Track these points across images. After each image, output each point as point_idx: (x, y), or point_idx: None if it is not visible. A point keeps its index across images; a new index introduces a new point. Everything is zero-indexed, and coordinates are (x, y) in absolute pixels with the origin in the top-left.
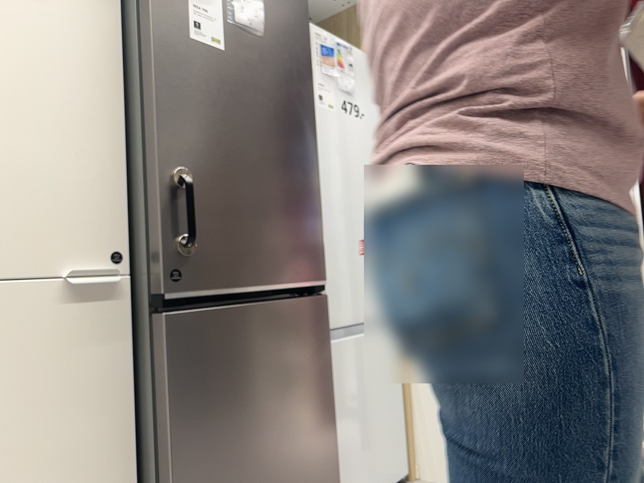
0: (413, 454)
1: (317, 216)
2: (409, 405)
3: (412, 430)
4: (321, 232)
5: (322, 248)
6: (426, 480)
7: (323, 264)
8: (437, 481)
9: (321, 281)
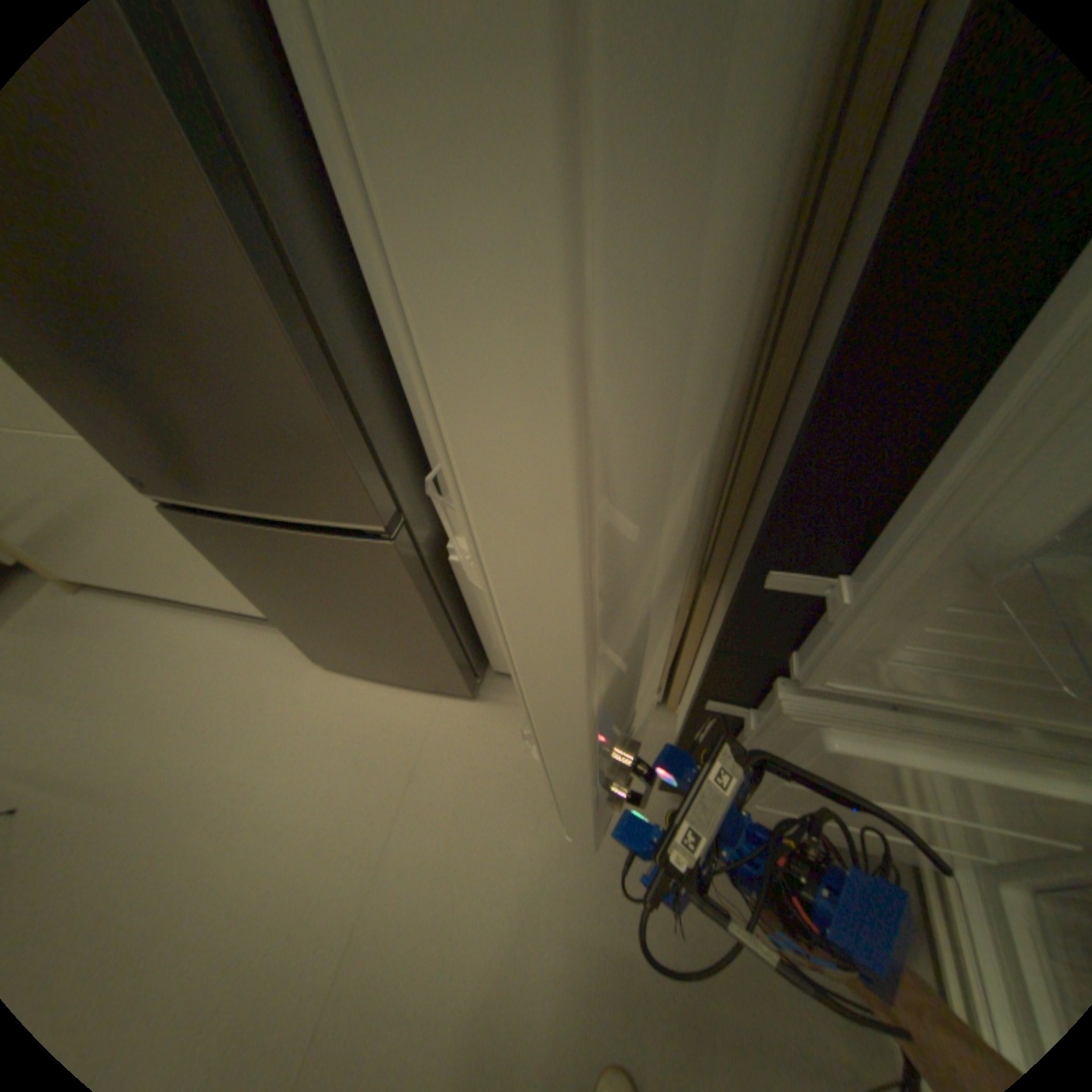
0: (673, 696)
1: (319, 435)
2: (683, 667)
3: (678, 682)
4: (341, 460)
5: (353, 483)
6: (672, 724)
7: (364, 504)
8: (673, 740)
9: (368, 524)
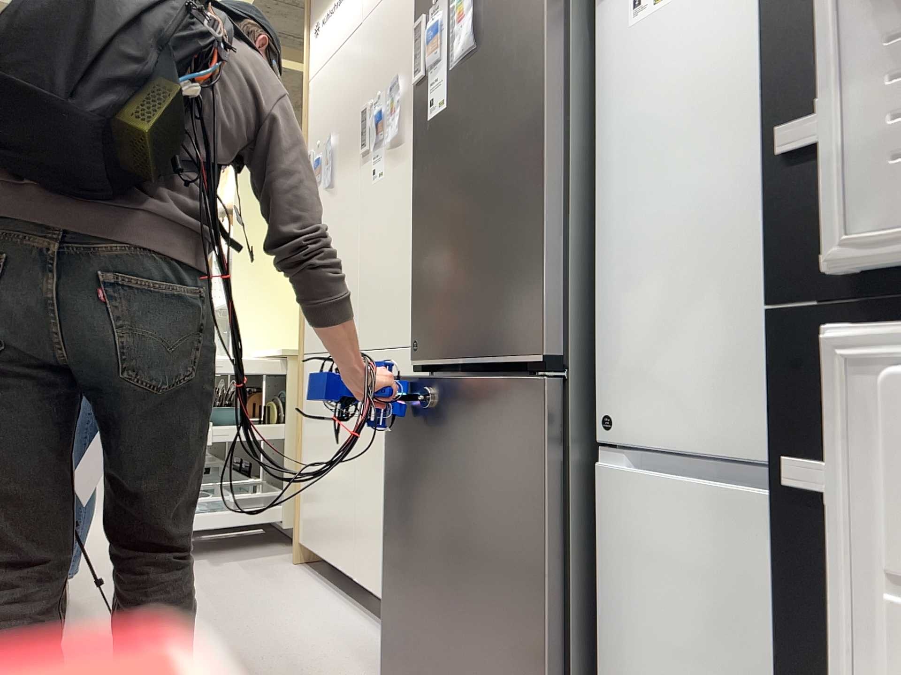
0: None
1: (538, 254)
2: None
3: None
4: (543, 278)
5: (543, 304)
6: None
7: (543, 330)
8: None
9: (539, 358)
